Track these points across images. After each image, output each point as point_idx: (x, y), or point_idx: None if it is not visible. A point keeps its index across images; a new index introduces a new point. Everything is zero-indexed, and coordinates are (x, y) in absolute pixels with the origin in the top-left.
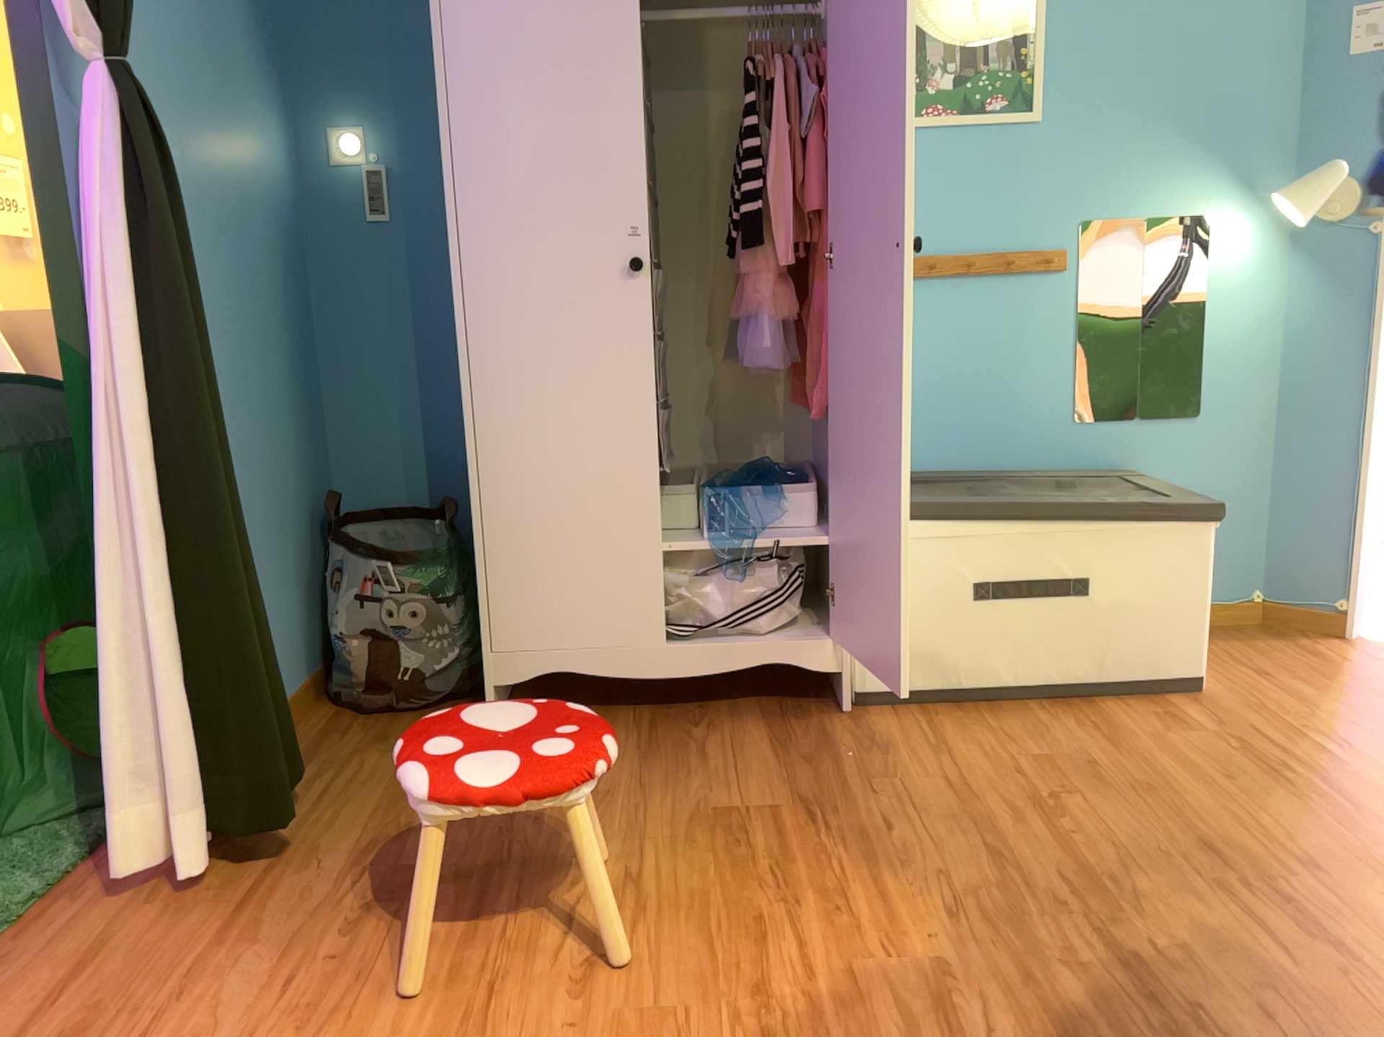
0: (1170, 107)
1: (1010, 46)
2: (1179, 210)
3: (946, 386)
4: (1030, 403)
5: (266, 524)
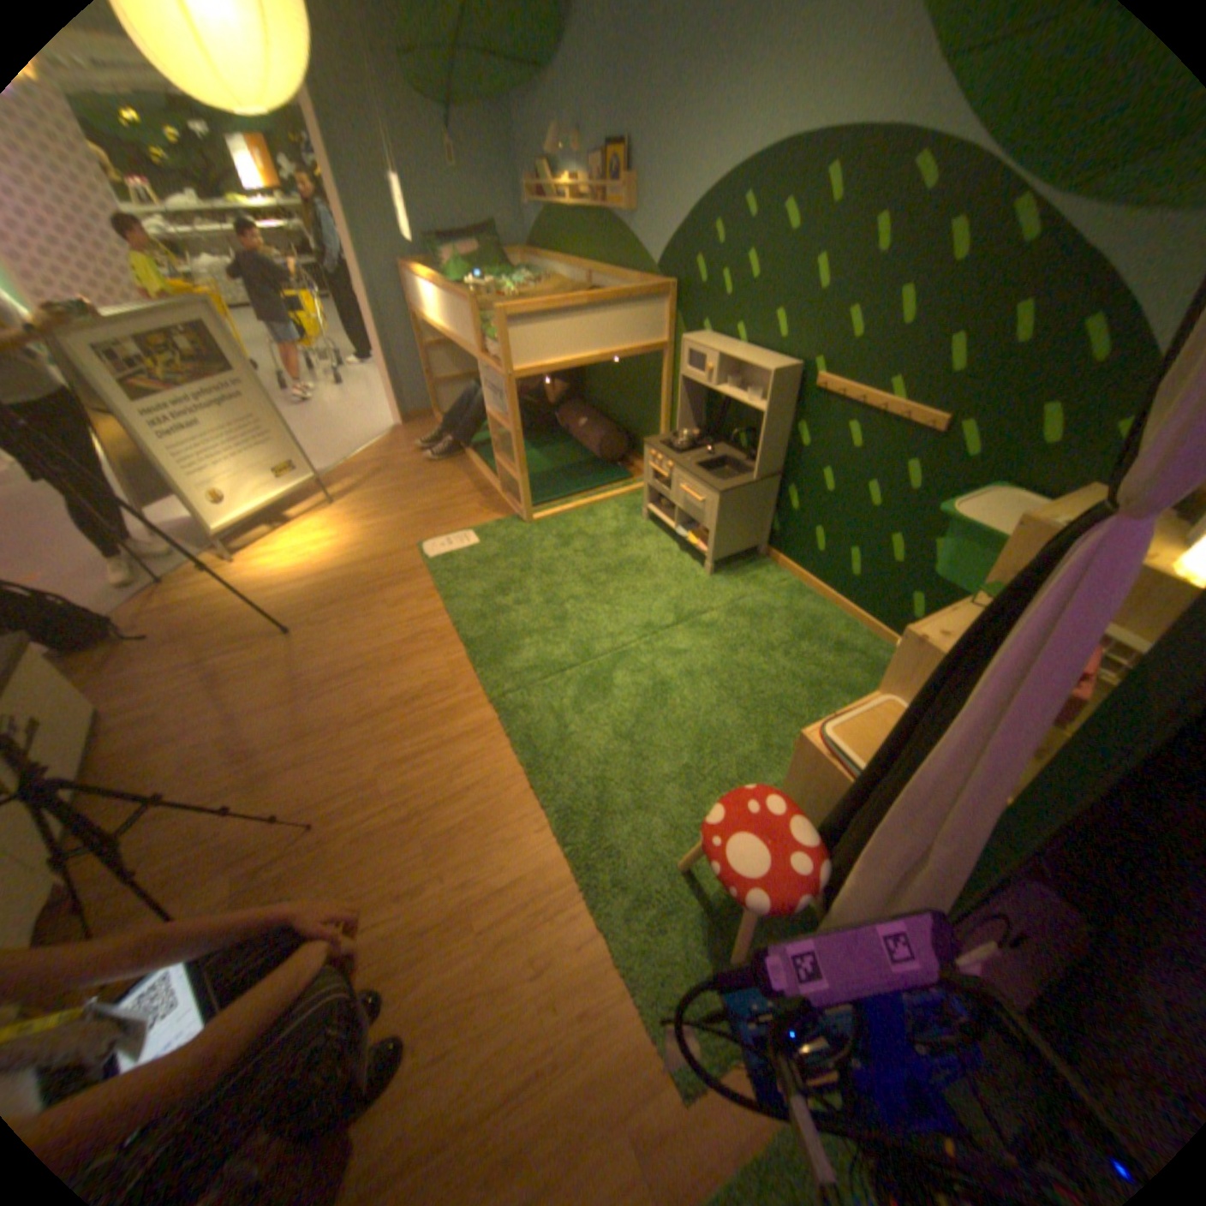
0: None
1: None
2: None
3: None
4: None
5: None
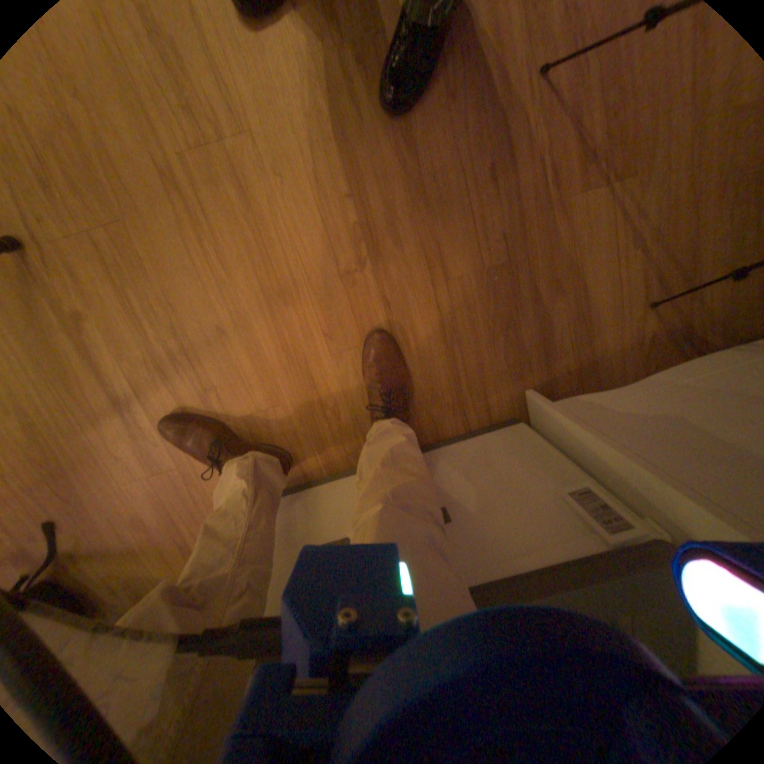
0: None
1: None
2: None
3: None
4: None
5: None
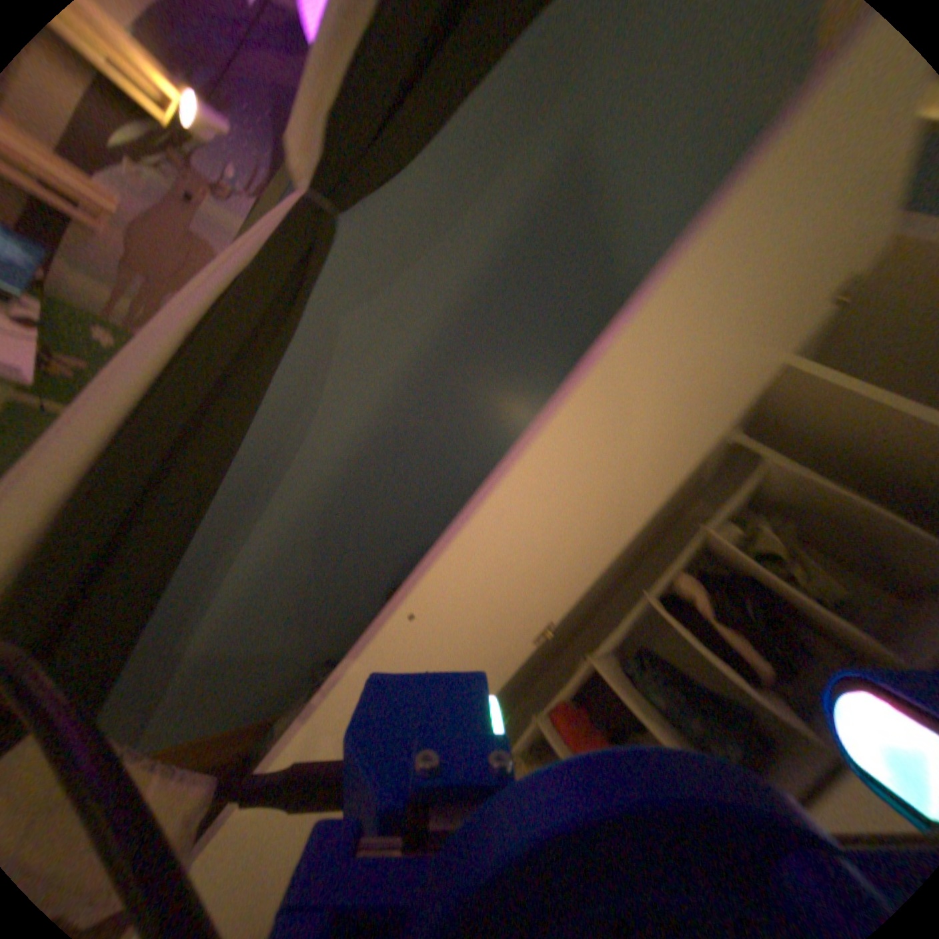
0: None
1: None
2: None
3: None
4: None
5: (298, 630)
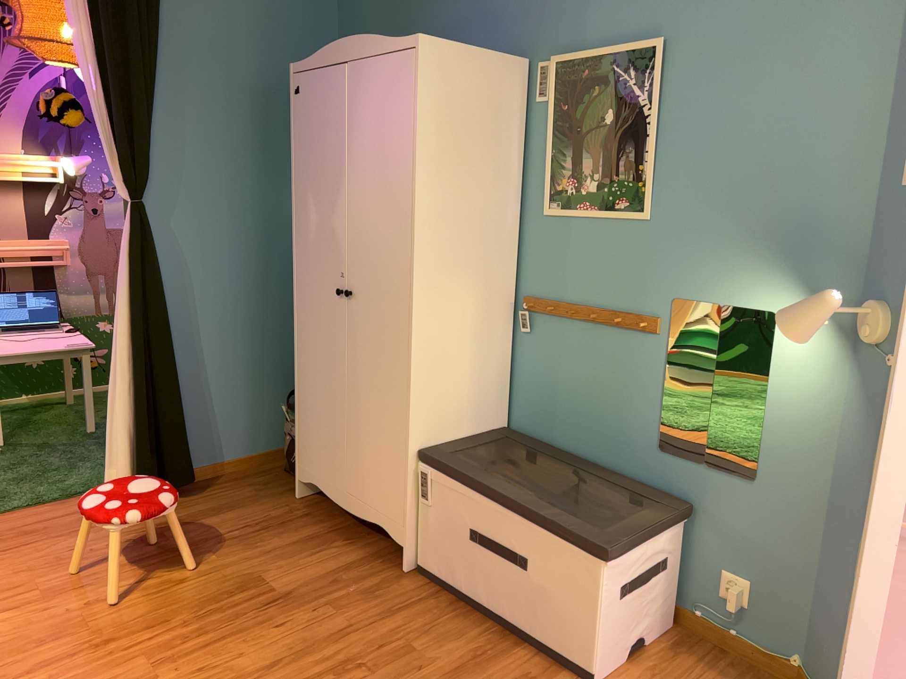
0: (748, 216)
1: (632, 163)
2: (750, 303)
3: (579, 394)
4: (629, 423)
5: (259, 373)
